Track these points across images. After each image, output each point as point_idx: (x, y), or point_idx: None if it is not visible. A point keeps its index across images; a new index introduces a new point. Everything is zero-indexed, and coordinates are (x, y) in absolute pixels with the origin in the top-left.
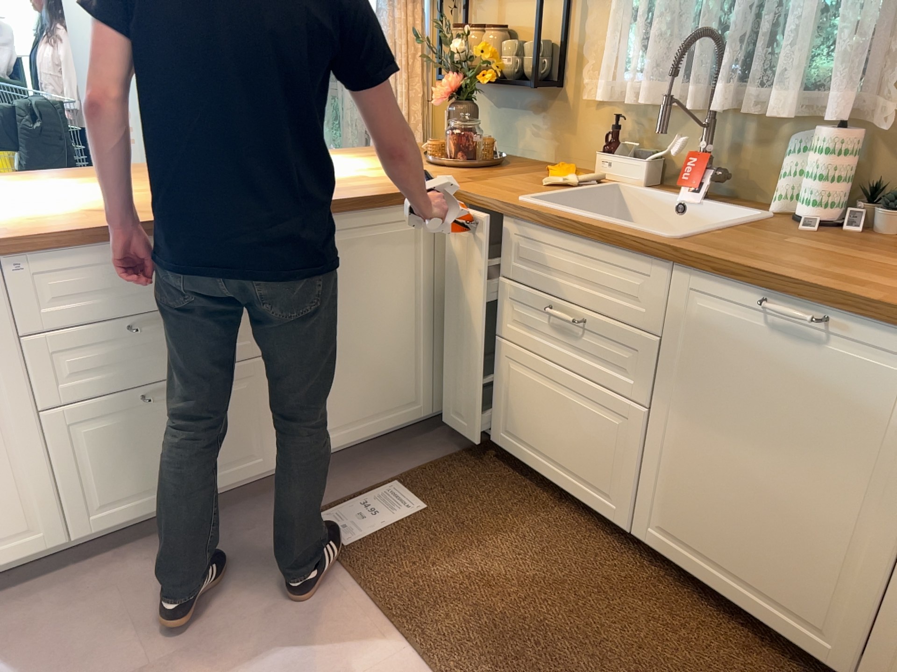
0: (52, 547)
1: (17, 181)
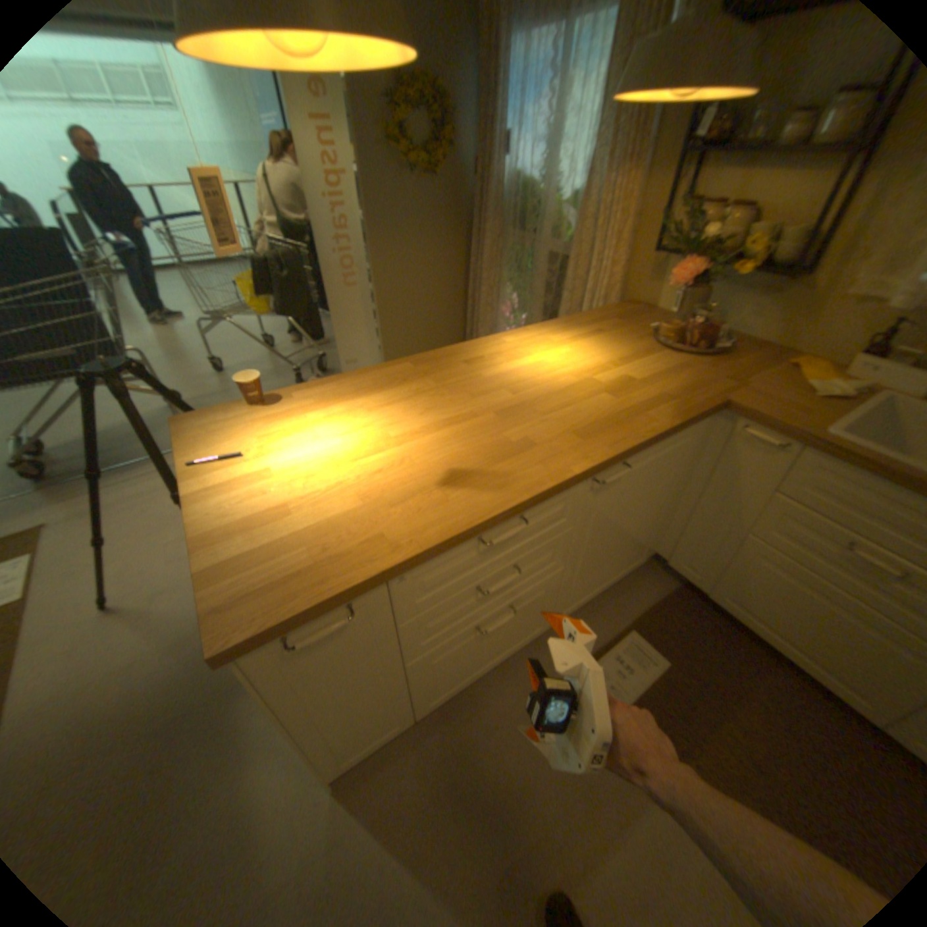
0: (402, 731)
1: (325, 397)
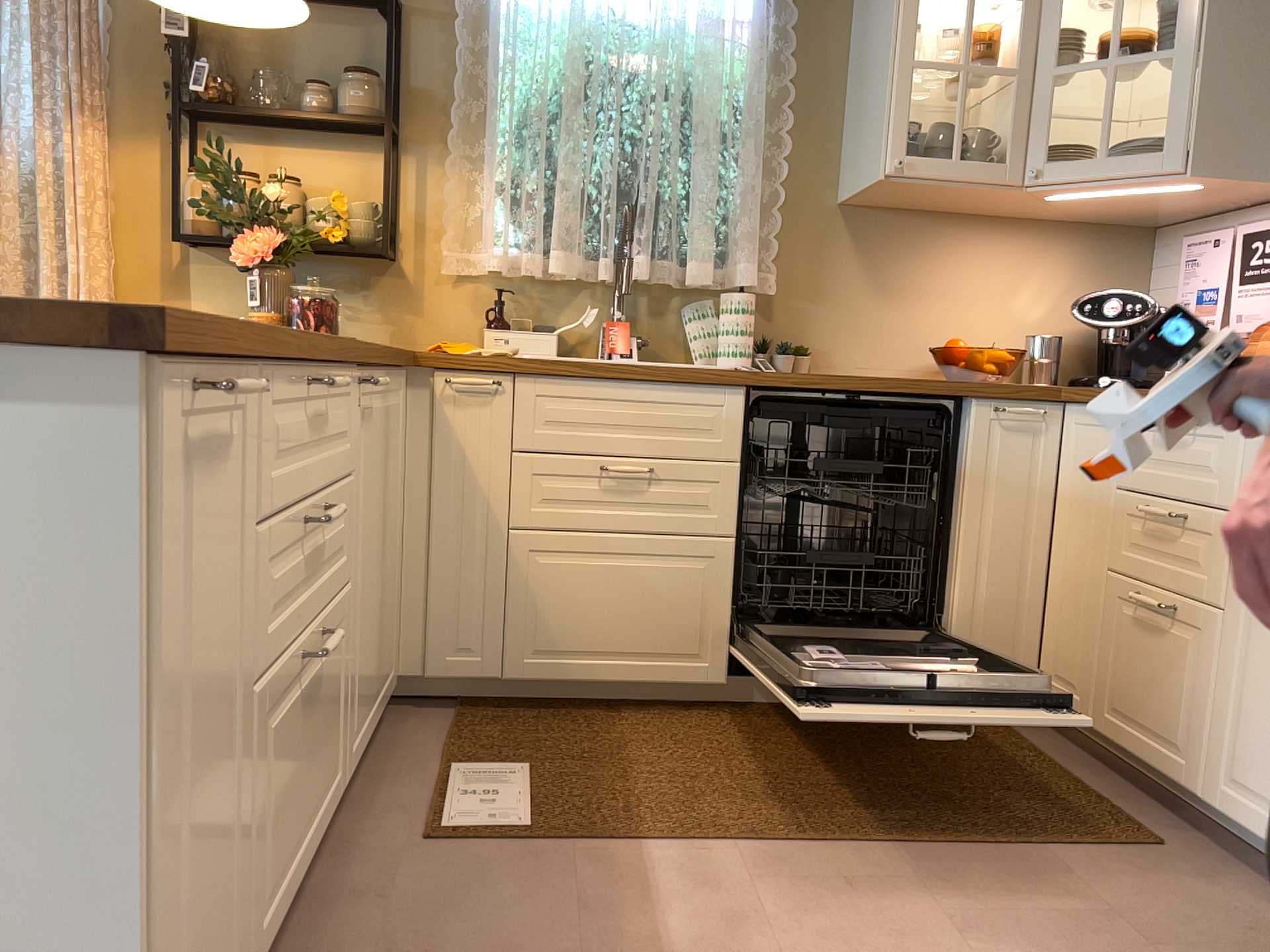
0: None
1: None
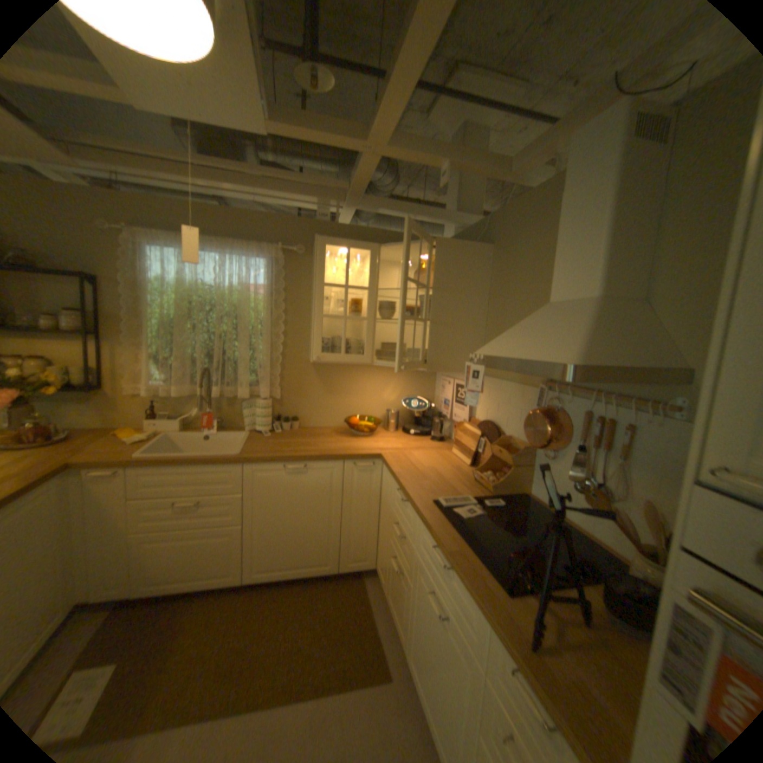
0: None
1: None
